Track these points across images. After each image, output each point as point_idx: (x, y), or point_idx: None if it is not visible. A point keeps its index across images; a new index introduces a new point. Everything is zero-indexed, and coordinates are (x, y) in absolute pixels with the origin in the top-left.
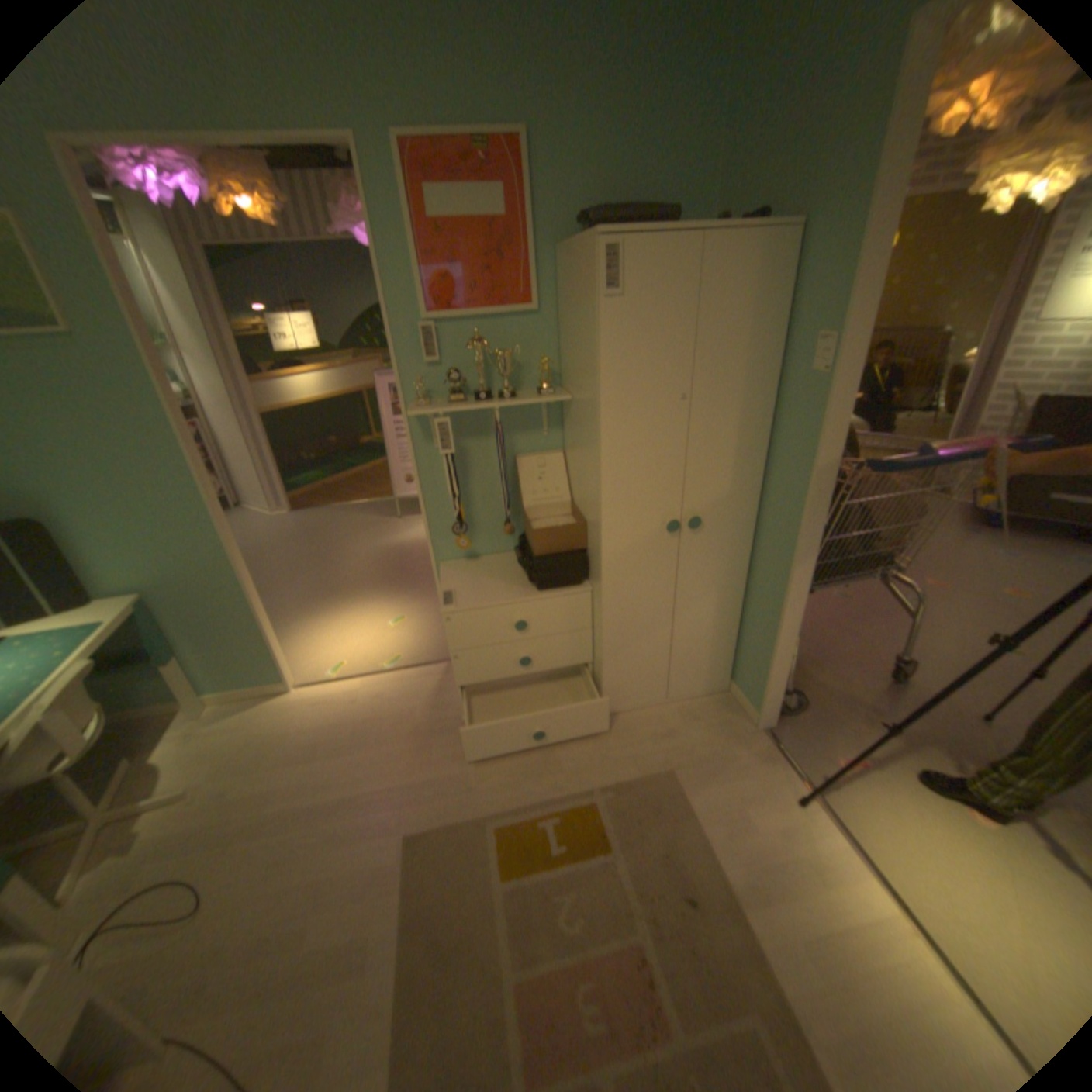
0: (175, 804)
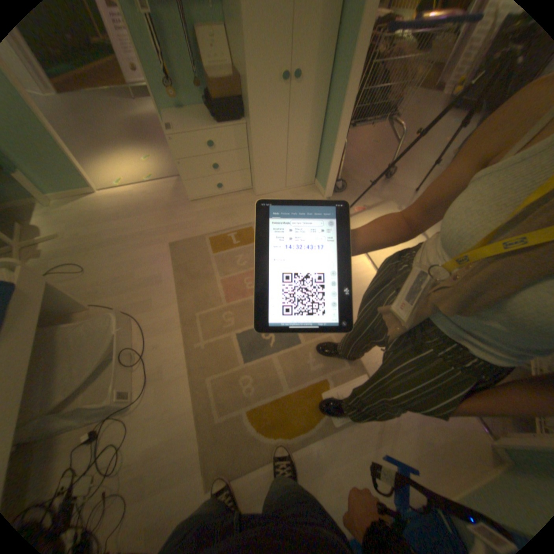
0: (52, 239)
